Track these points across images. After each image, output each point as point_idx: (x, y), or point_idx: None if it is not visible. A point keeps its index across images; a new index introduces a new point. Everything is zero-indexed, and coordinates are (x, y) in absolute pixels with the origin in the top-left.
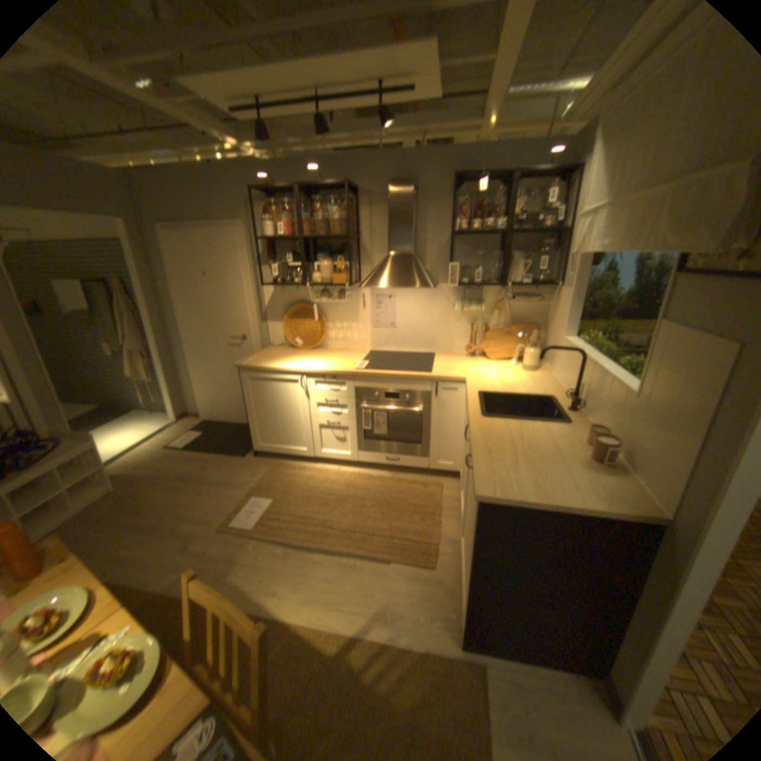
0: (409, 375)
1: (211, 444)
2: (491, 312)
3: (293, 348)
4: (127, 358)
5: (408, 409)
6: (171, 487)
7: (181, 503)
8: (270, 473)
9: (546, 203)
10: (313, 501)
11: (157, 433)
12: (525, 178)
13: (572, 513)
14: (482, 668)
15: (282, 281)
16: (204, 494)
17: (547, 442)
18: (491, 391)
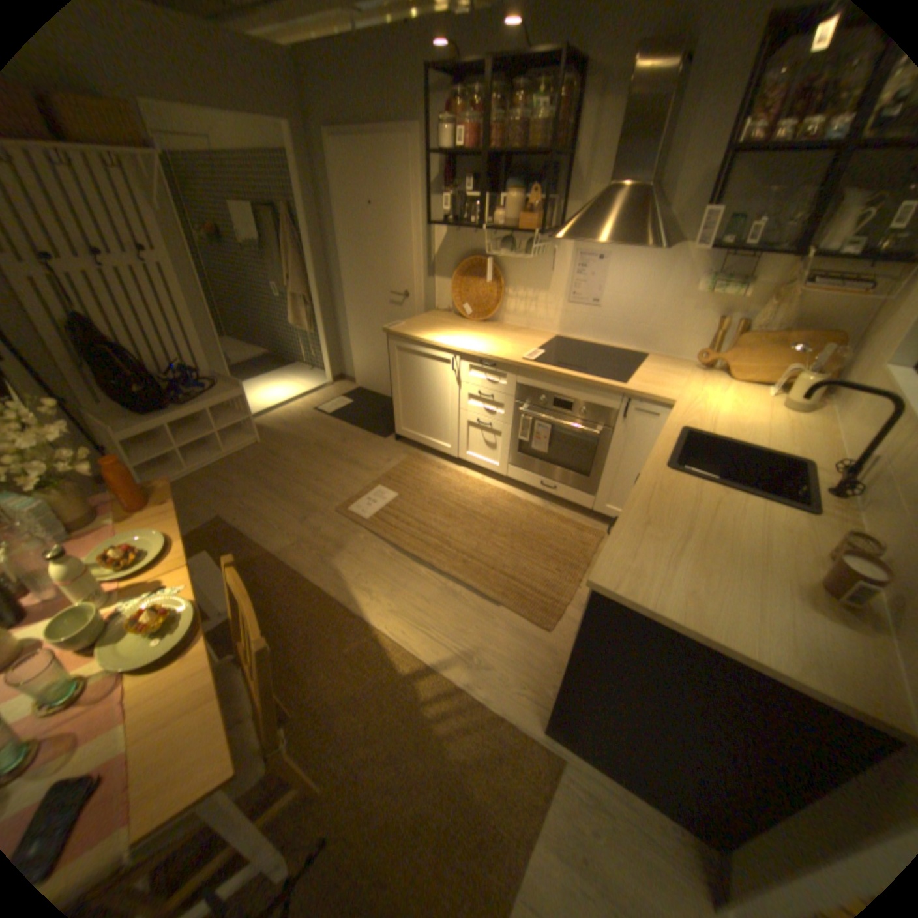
0: (593, 381)
1: (358, 417)
2: (764, 302)
3: (458, 317)
4: (293, 303)
5: (580, 428)
6: (309, 454)
7: (313, 472)
8: (406, 465)
9: None
10: (440, 509)
11: (312, 393)
12: None
13: (733, 658)
14: (561, 763)
15: (458, 221)
16: (335, 469)
17: (758, 535)
18: (706, 431)
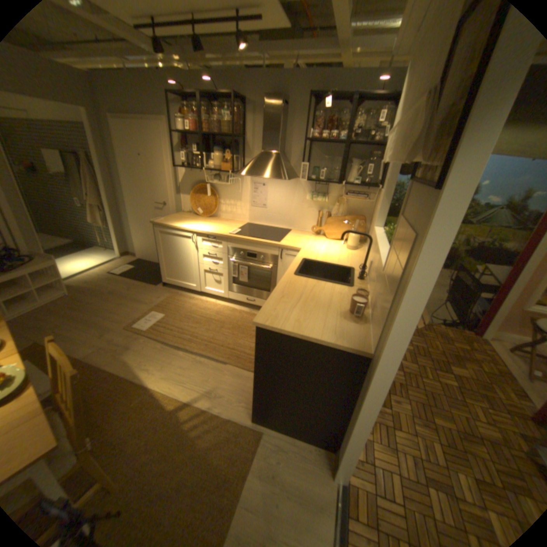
0: (263, 242)
1: (137, 275)
2: (334, 204)
3: (195, 215)
4: (90, 210)
5: (261, 266)
6: (103, 299)
7: (106, 309)
8: (169, 298)
9: (382, 123)
10: (191, 320)
11: (105, 264)
12: (367, 101)
13: (311, 341)
14: (260, 434)
15: (190, 165)
16: (122, 305)
17: (327, 296)
18: (312, 260)
